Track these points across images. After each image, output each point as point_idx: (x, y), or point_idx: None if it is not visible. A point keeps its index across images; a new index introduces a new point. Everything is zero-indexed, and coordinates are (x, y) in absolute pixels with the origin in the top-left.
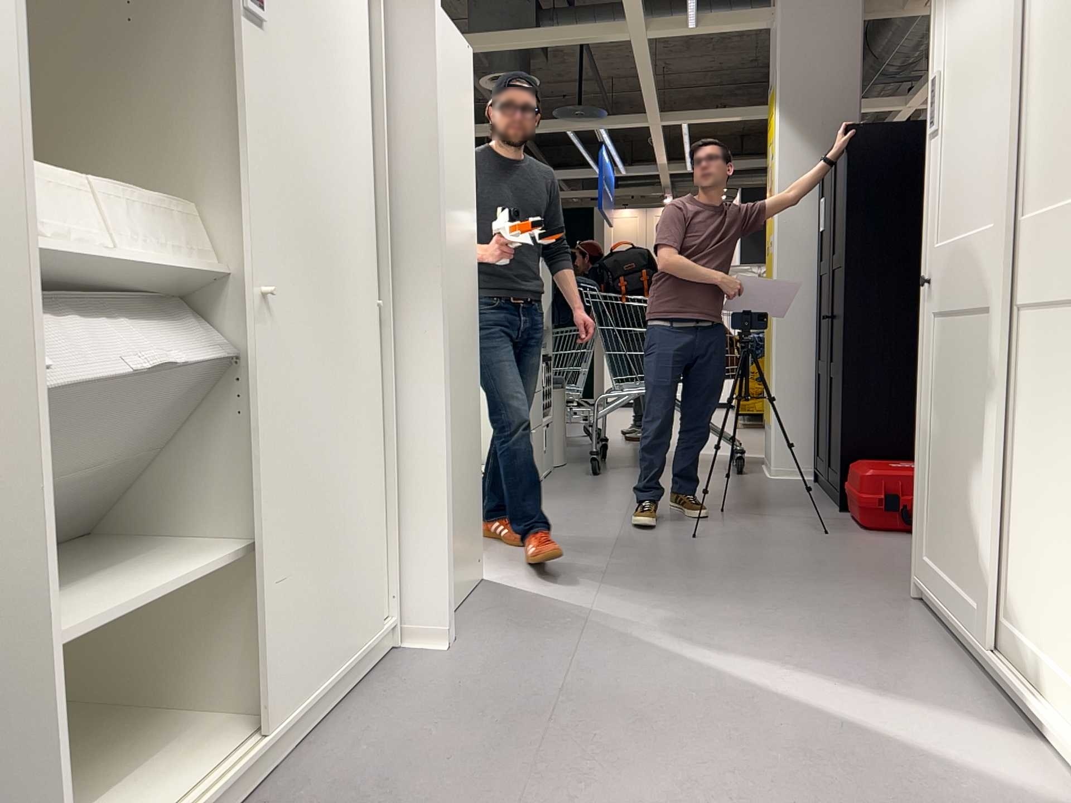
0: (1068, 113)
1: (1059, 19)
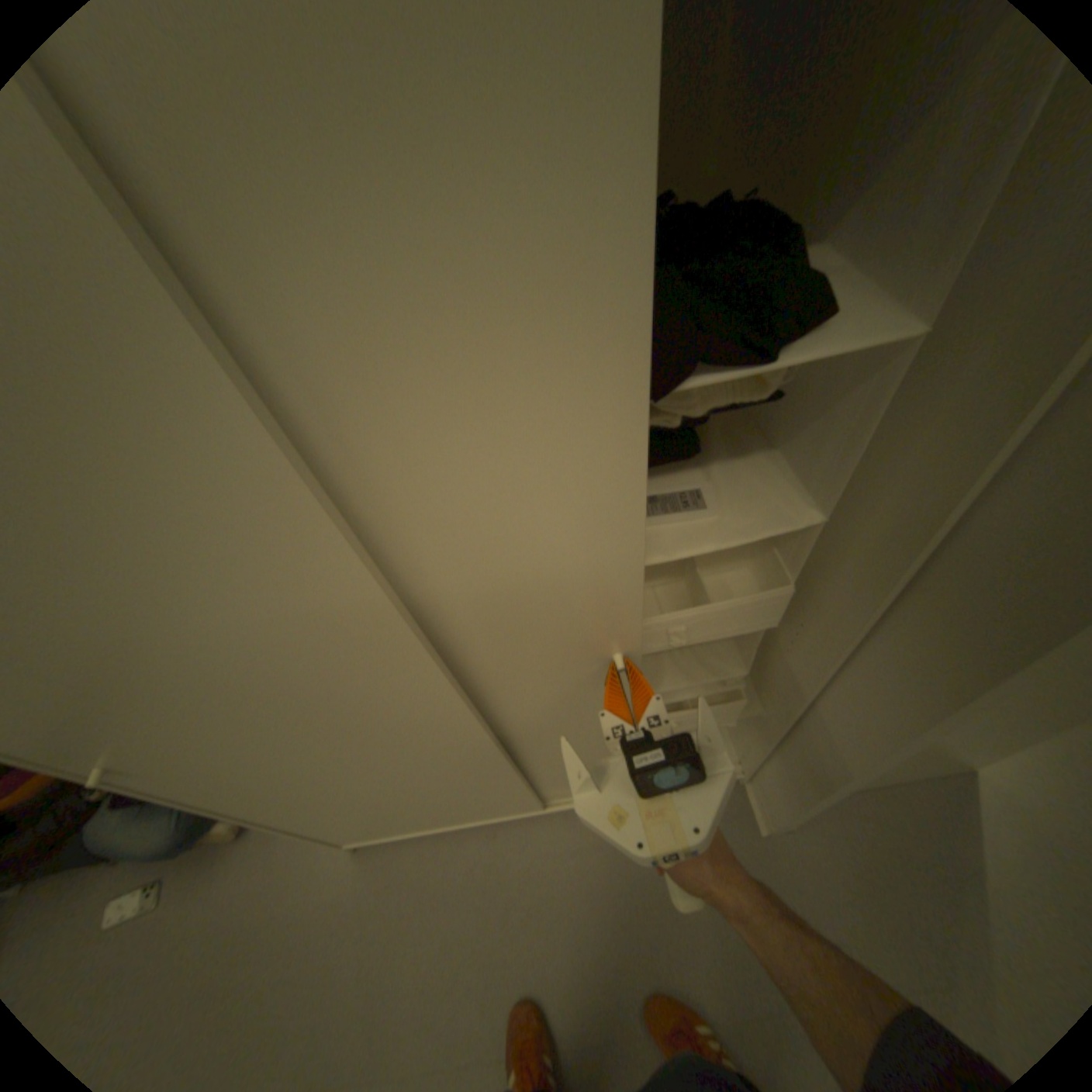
0: None
1: None
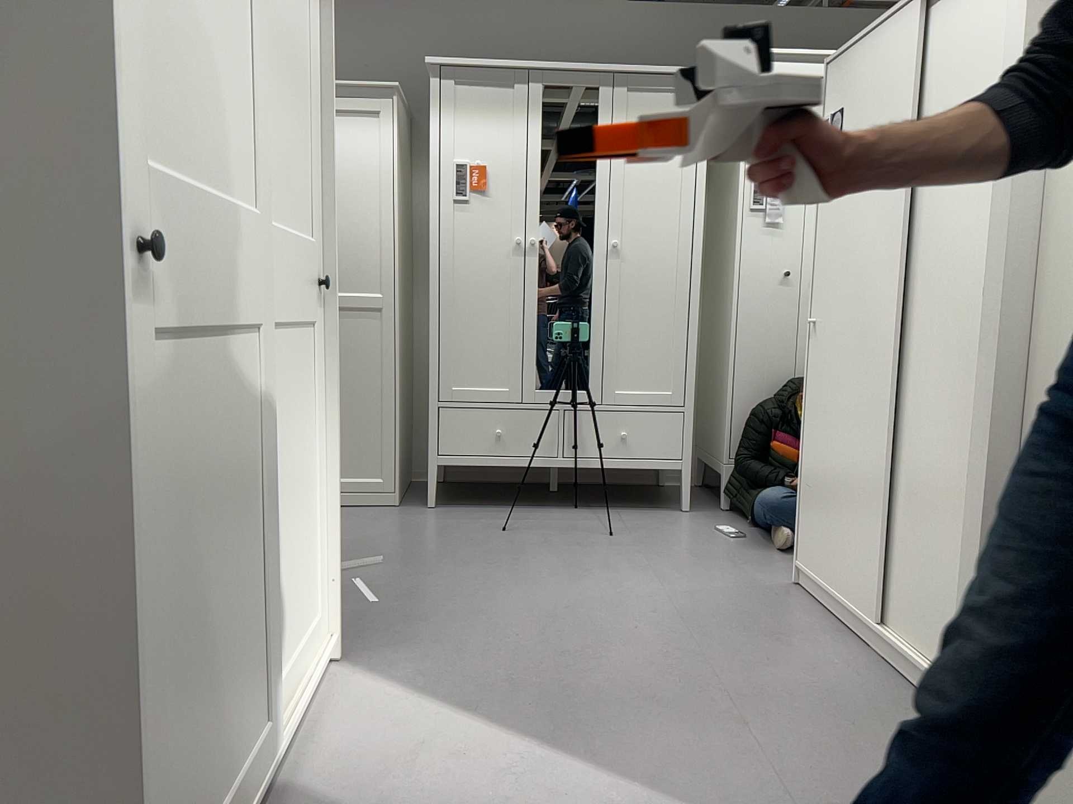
0: (281, 146)
1: (271, 35)
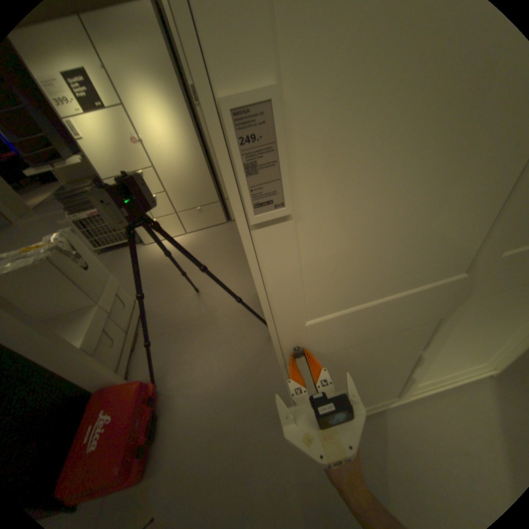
0: None
1: None
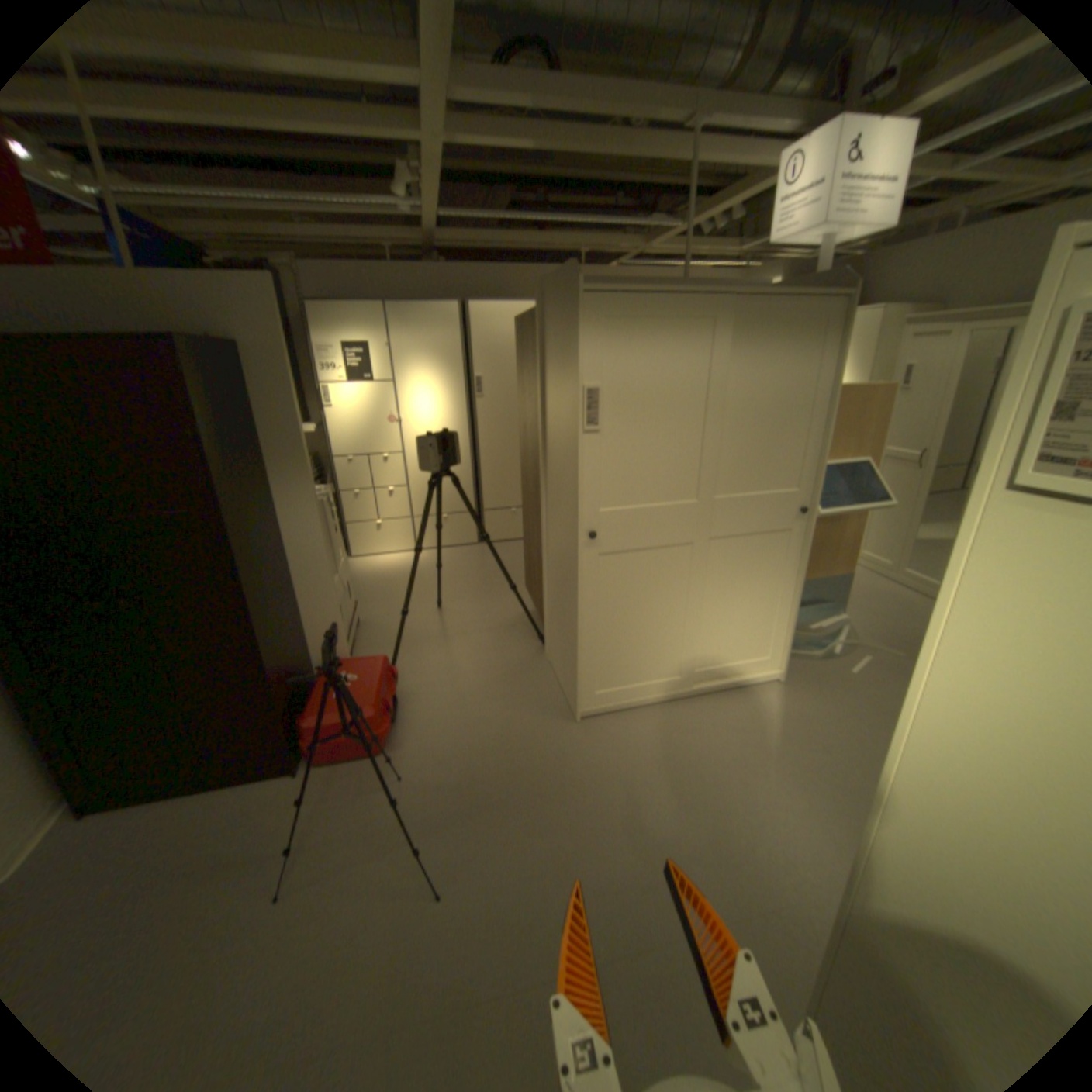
0: (762, 455)
1: (757, 409)
